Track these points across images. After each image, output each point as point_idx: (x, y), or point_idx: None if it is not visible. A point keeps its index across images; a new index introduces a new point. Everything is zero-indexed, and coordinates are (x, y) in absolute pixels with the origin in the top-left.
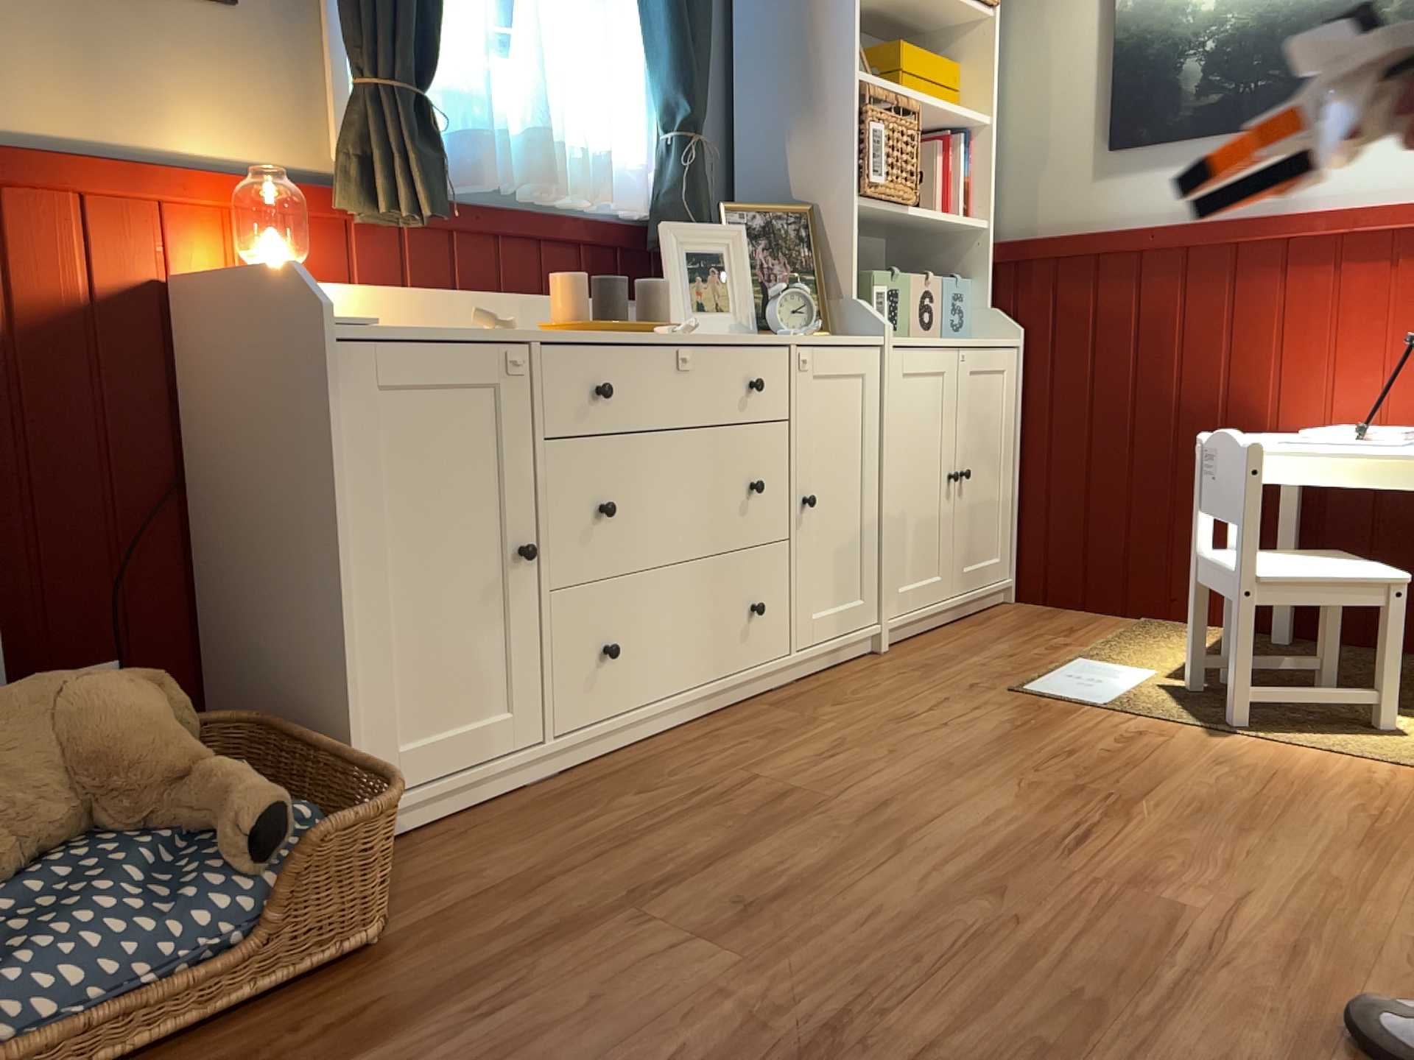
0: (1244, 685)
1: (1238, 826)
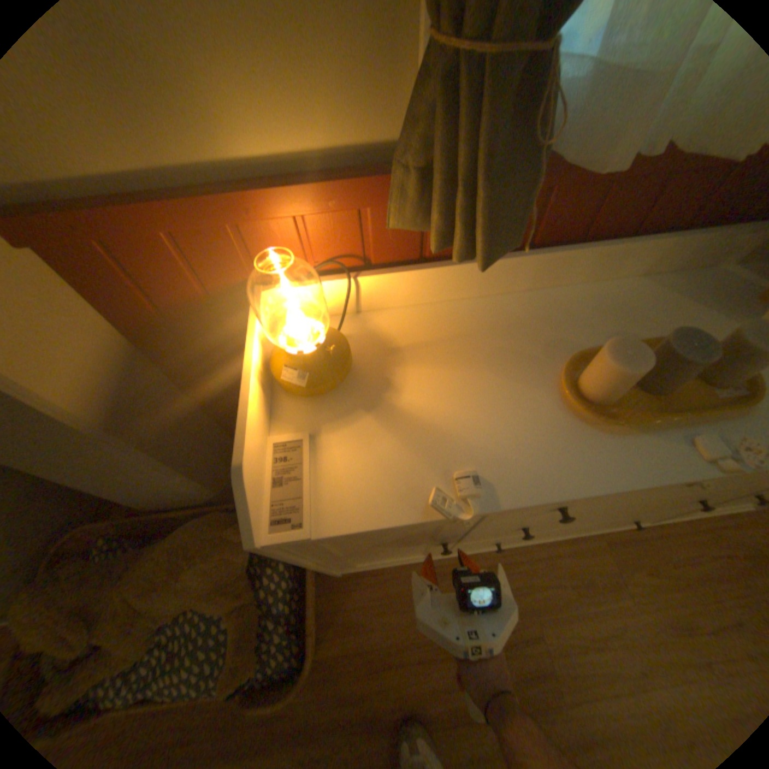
0: None
1: None
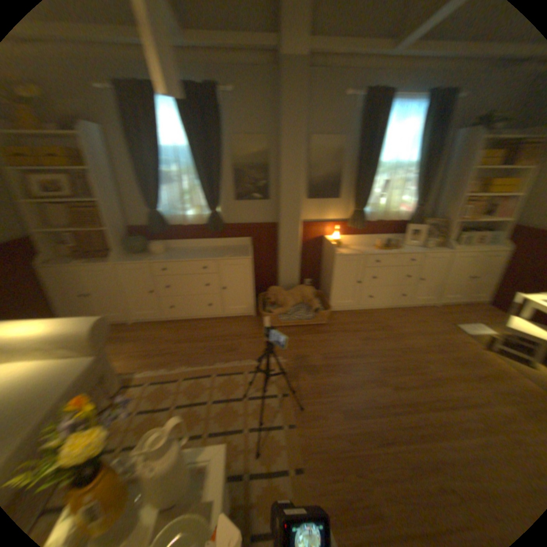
0: (498, 345)
1: (460, 364)
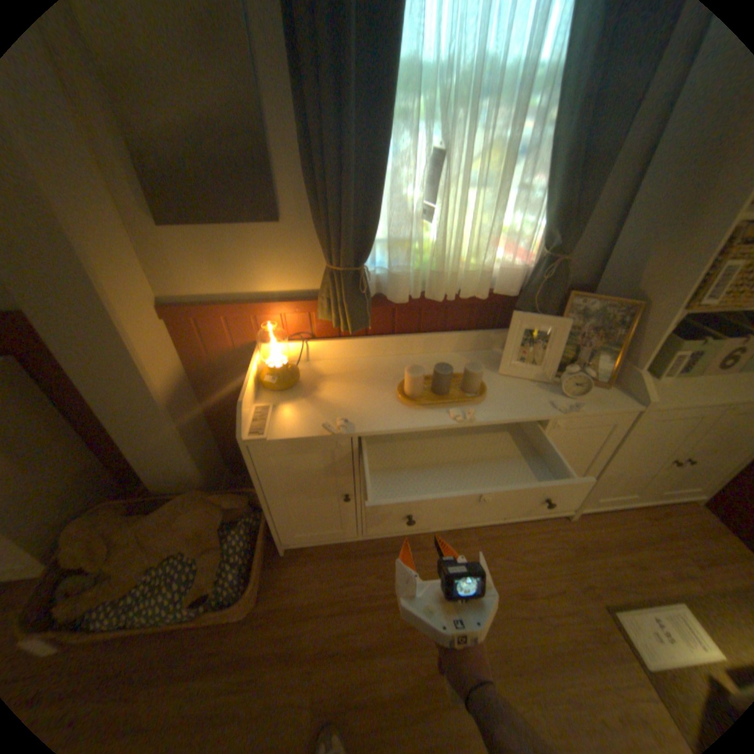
0: None
1: None
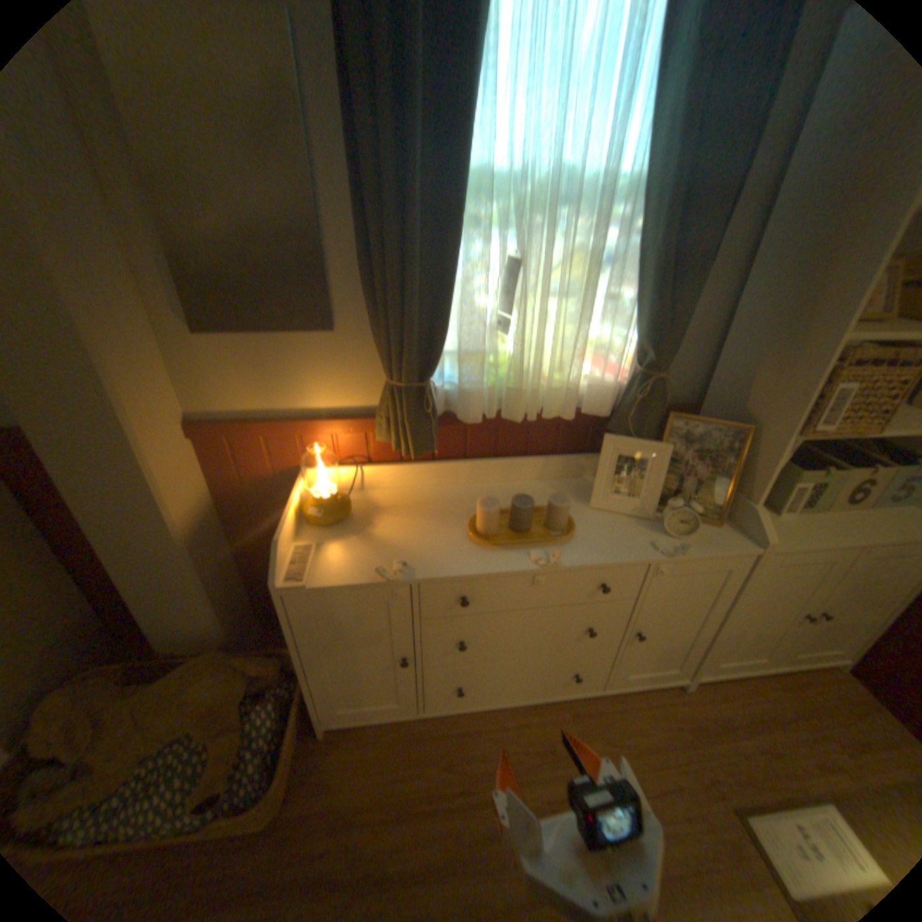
0: None
1: None
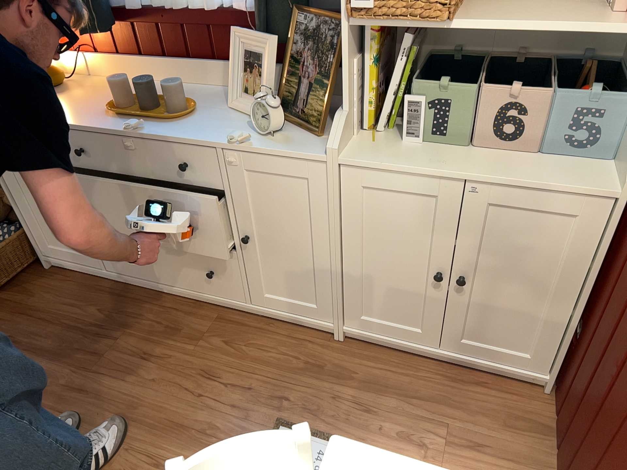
0: None
1: None
